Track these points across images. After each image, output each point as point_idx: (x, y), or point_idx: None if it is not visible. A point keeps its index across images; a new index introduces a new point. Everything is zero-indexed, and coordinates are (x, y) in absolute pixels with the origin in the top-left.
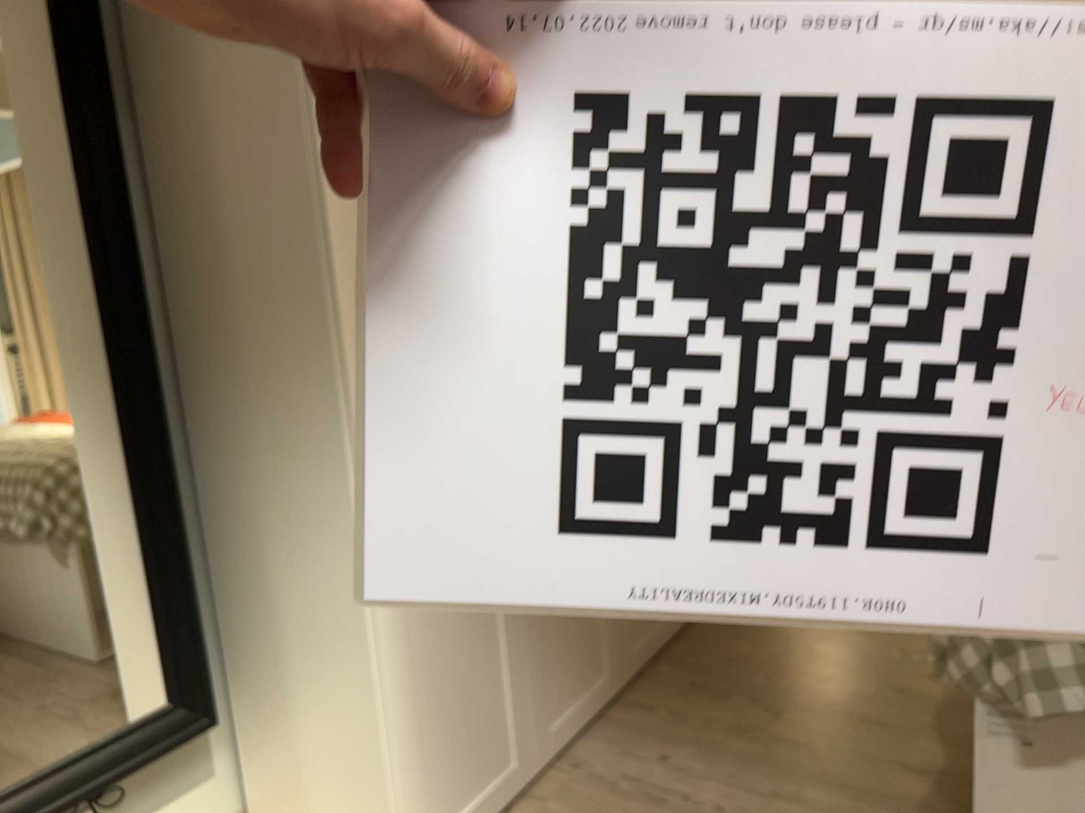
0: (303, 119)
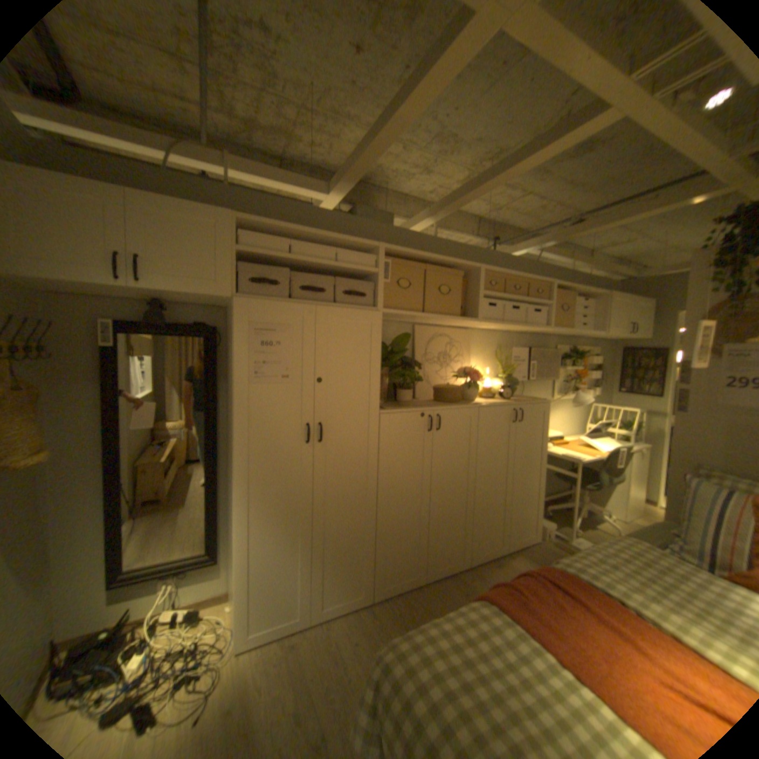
0: (235, 406)
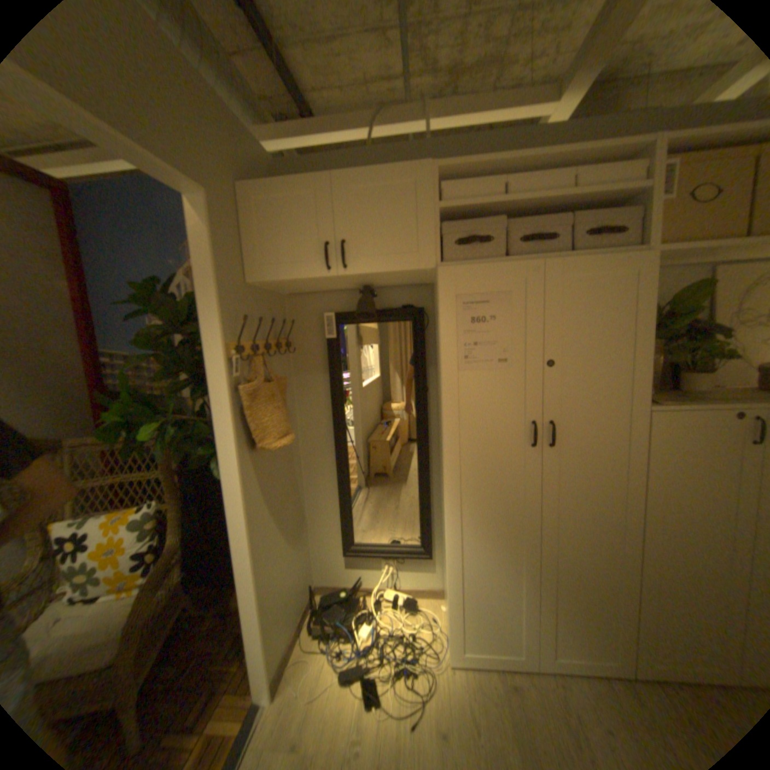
0: (443, 398)
